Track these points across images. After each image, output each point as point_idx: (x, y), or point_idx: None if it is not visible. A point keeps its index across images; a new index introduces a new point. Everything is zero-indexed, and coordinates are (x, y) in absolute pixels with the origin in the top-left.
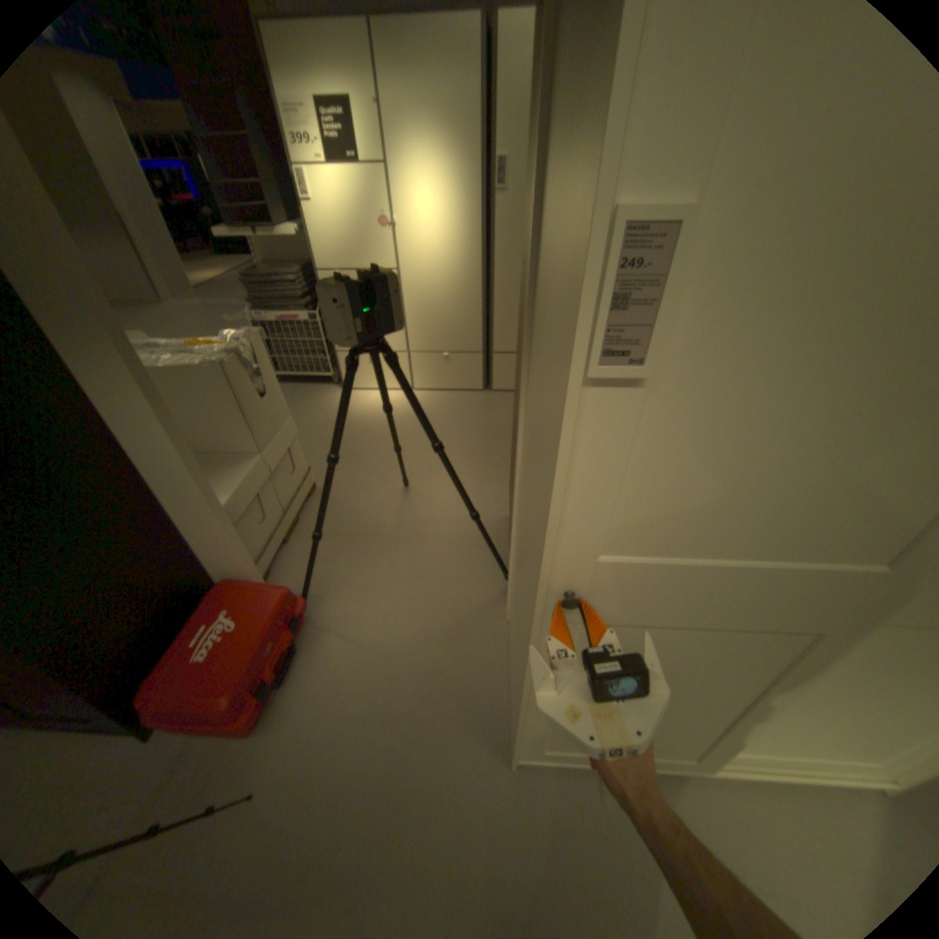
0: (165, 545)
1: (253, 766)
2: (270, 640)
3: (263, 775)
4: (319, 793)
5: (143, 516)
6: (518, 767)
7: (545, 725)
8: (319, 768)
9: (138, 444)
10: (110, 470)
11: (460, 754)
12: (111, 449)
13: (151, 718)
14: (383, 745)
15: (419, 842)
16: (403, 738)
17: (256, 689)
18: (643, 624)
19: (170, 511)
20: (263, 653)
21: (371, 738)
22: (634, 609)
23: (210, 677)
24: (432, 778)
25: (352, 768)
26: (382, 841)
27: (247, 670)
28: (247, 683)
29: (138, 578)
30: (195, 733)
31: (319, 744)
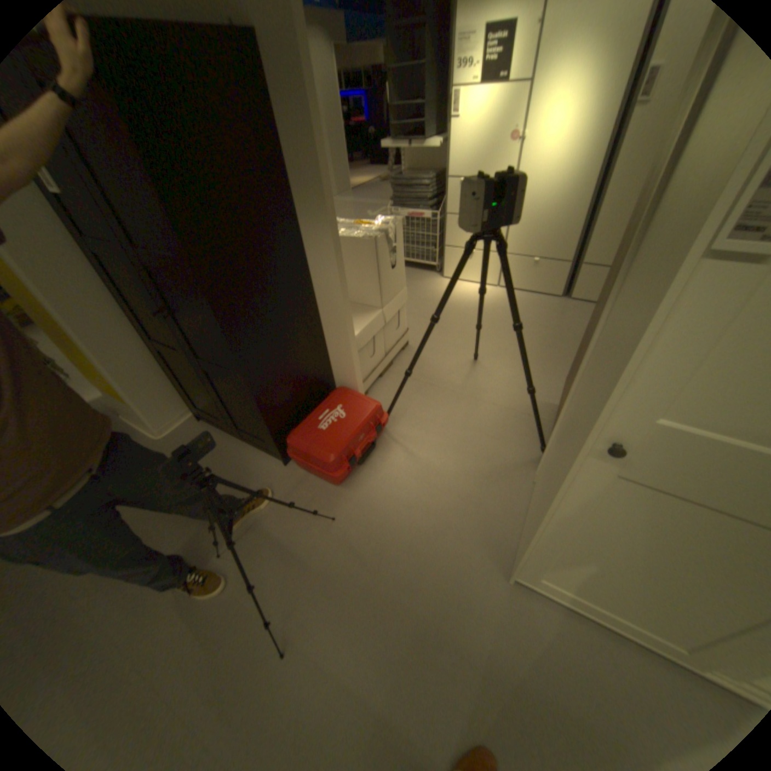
0: (318, 353)
1: (338, 503)
2: (363, 432)
3: (343, 511)
4: (373, 535)
5: (313, 331)
6: (515, 583)
7: (552, 555)
8: (376, 521)
9: (322, 283)
10: (304, 296)
11: (472, 555)
12: (307, 283)
13: (293, 451)
14: (419, 526)
15: (430, 594)
16: (433, 528)
17: (350, 458)
18: (681, 493)
19: (326, 332)
20: (358, 438)
21: (412, 518)
22: (677, 475)
23: (327, 440)
24: (448, 561)
25: (396, 531)
26: (406, 581)
27: (348, 444)
28: (346, 452)
29: (302, 368)
30: (313, 470)
31: (378, 508)
